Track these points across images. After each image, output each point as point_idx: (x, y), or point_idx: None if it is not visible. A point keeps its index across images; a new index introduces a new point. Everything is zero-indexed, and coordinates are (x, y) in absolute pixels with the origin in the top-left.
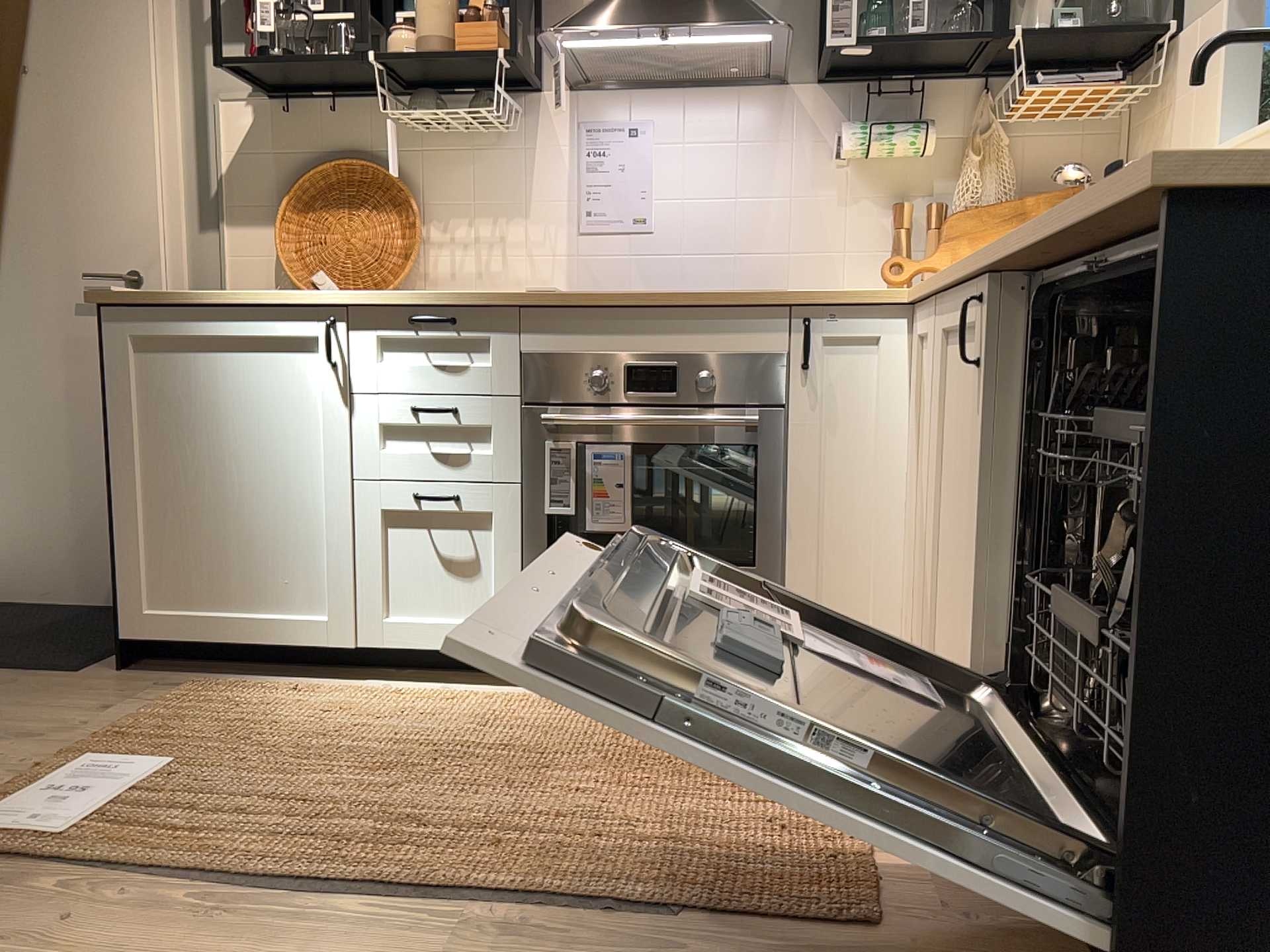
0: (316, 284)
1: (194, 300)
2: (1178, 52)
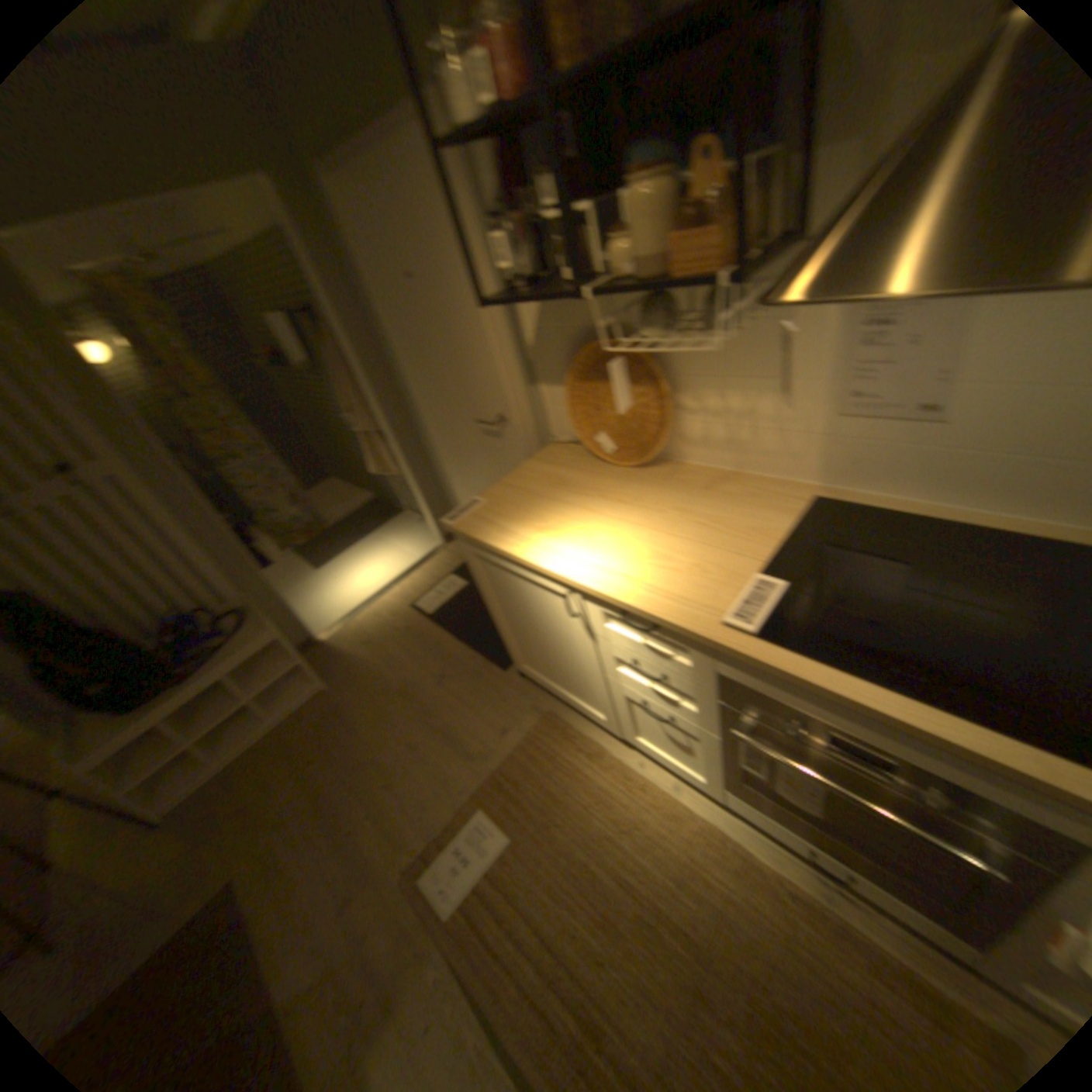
0: (595, 440)
1: (485, 548)
2: None
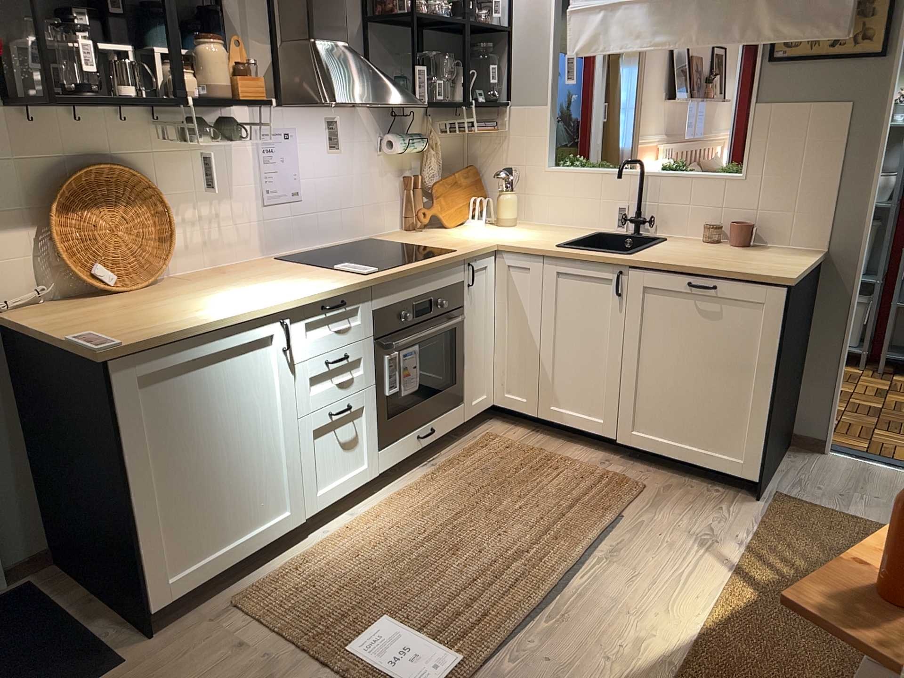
0: (98, 276)
1: (192, 333)
2: (513, 114)
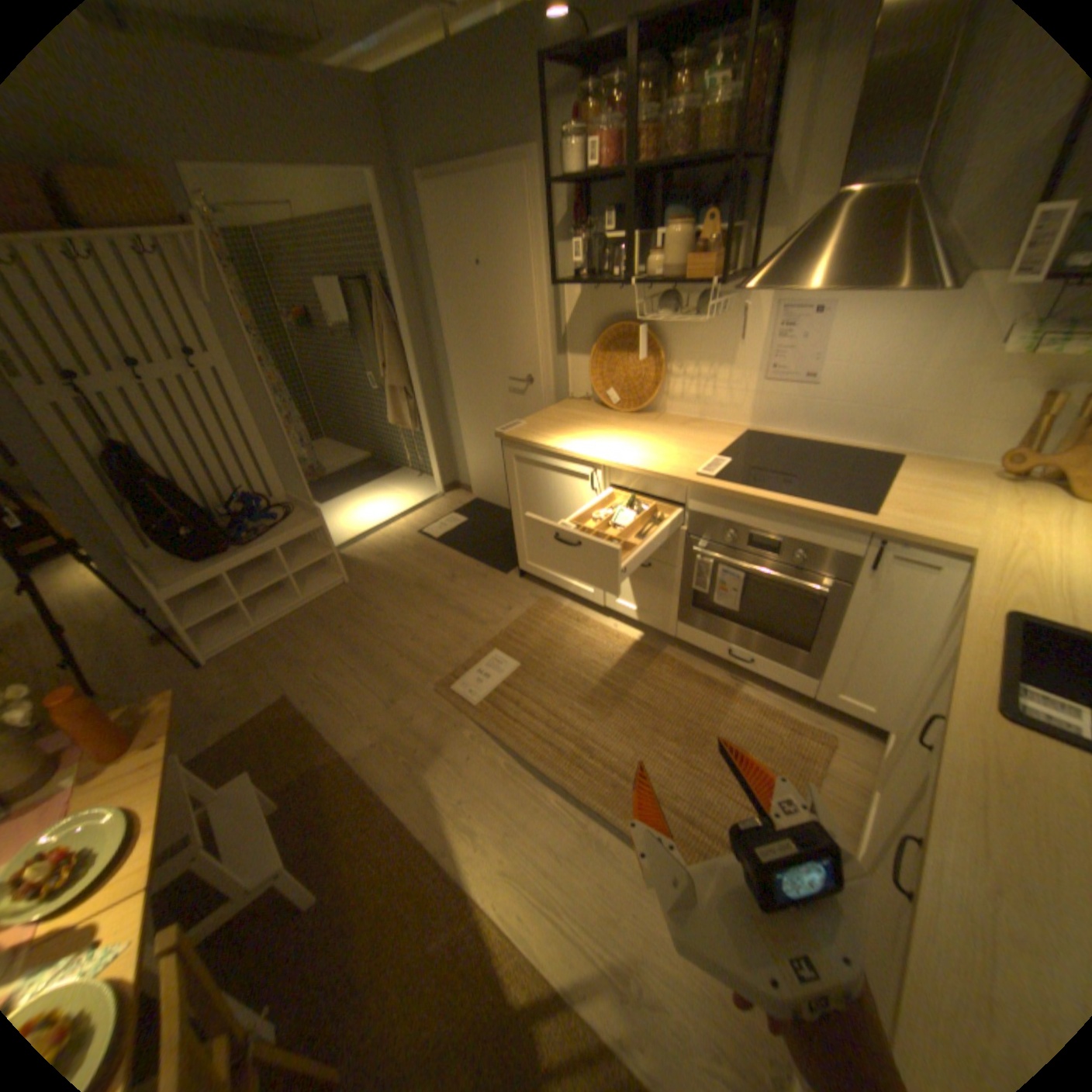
0: (608, 395)
1: (536, 446)
2: None
